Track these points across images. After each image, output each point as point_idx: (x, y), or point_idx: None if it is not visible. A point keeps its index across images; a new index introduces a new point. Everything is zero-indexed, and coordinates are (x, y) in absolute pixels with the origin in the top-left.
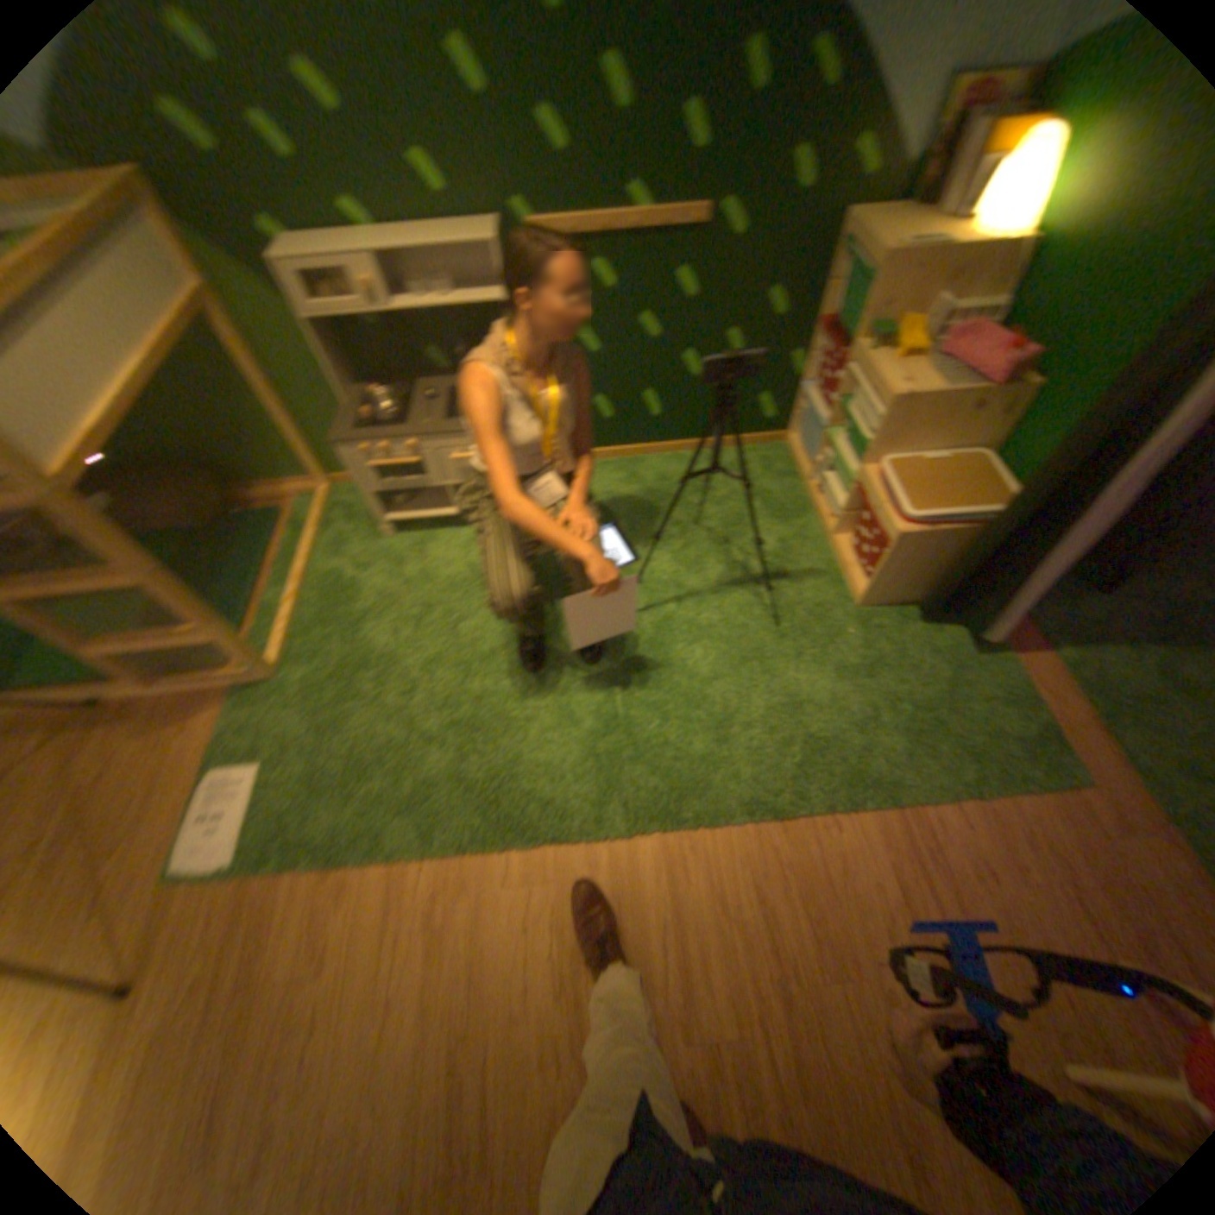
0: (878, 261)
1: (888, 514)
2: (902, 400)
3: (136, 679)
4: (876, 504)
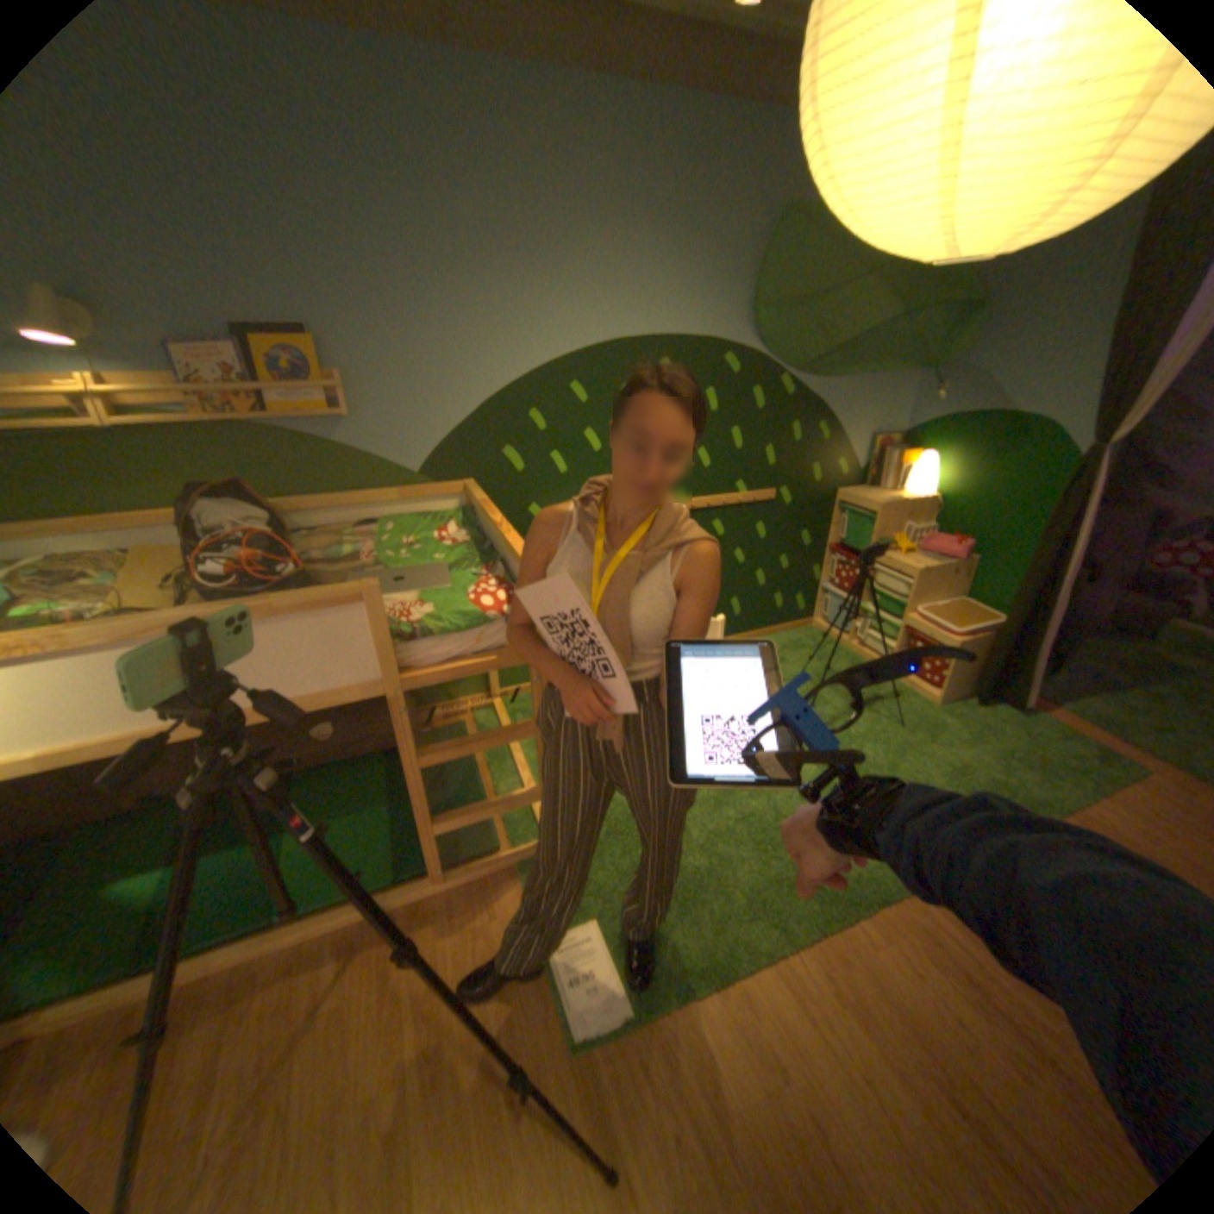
0: (872, 510)
1: (941, 636)
2: (922, 572)
3: (438, 874)
4: (927, 634)
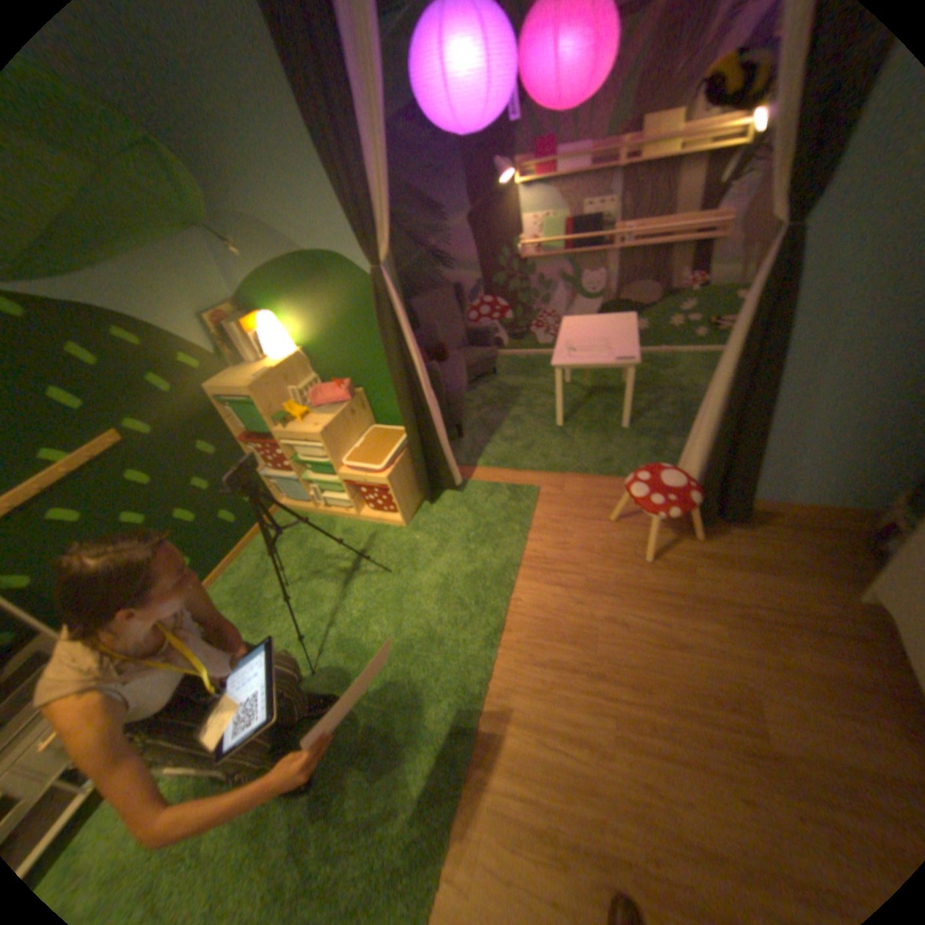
0: (244, 394)
1: (371, 477)
2: (322, 433)
3: None
4: (361, 480)
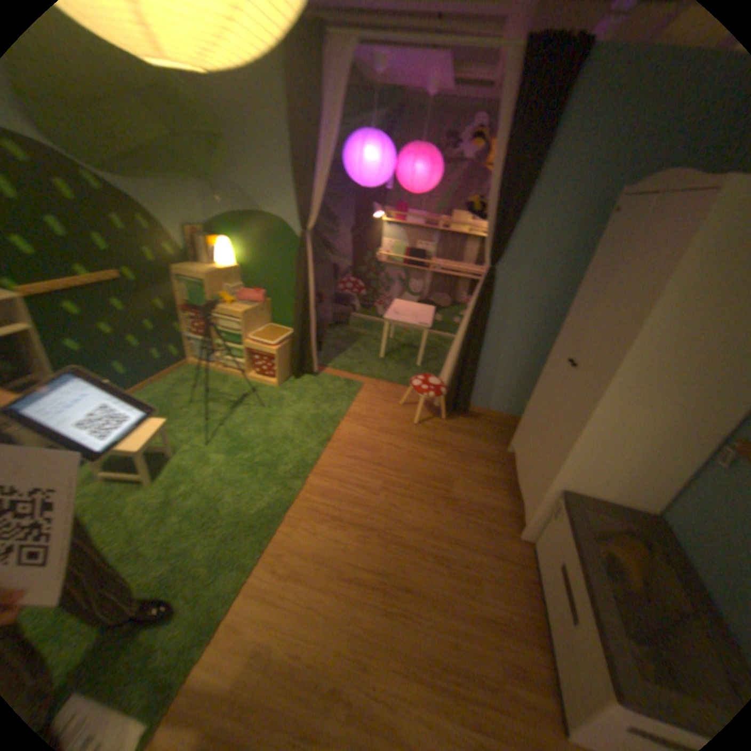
0: (201, 279)
1: (266, 349)
2: (244, 314)
3: None
4: (259, 350)
